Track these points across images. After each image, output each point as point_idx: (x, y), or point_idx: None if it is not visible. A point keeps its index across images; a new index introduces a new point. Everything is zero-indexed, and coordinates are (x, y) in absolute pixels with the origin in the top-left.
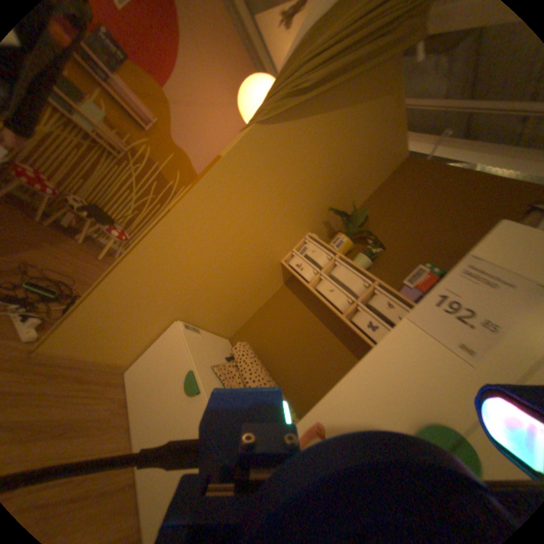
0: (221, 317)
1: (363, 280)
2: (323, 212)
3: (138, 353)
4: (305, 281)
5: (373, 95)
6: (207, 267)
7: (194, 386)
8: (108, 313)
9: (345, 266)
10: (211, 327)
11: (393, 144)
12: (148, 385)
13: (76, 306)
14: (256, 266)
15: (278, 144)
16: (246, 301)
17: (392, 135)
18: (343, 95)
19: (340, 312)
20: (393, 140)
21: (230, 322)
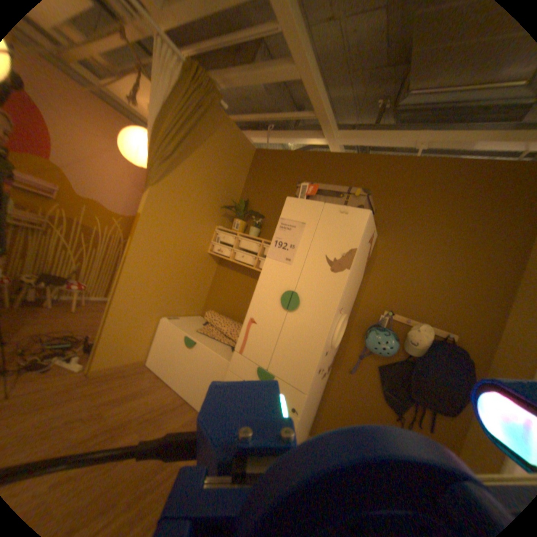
0: (187, 304)
1: (255, 243)
2: (218, 210)
3: (147, 348)
4: (227, 257)
5: (211, 131)
6: (163, 278)
7: (190, 342)
8: (118, 332)
9: (244, 239)
10: (184, 313)
11: (241, 148)
12: (164, 360)
13: (97, 337)
14: (193, 262)
15: (169, 189)
16: (198, 287)
17: (237, 144)
18: (192, 143)
19: (251, 266)
20: (239, 146)
21: (195, 304)
